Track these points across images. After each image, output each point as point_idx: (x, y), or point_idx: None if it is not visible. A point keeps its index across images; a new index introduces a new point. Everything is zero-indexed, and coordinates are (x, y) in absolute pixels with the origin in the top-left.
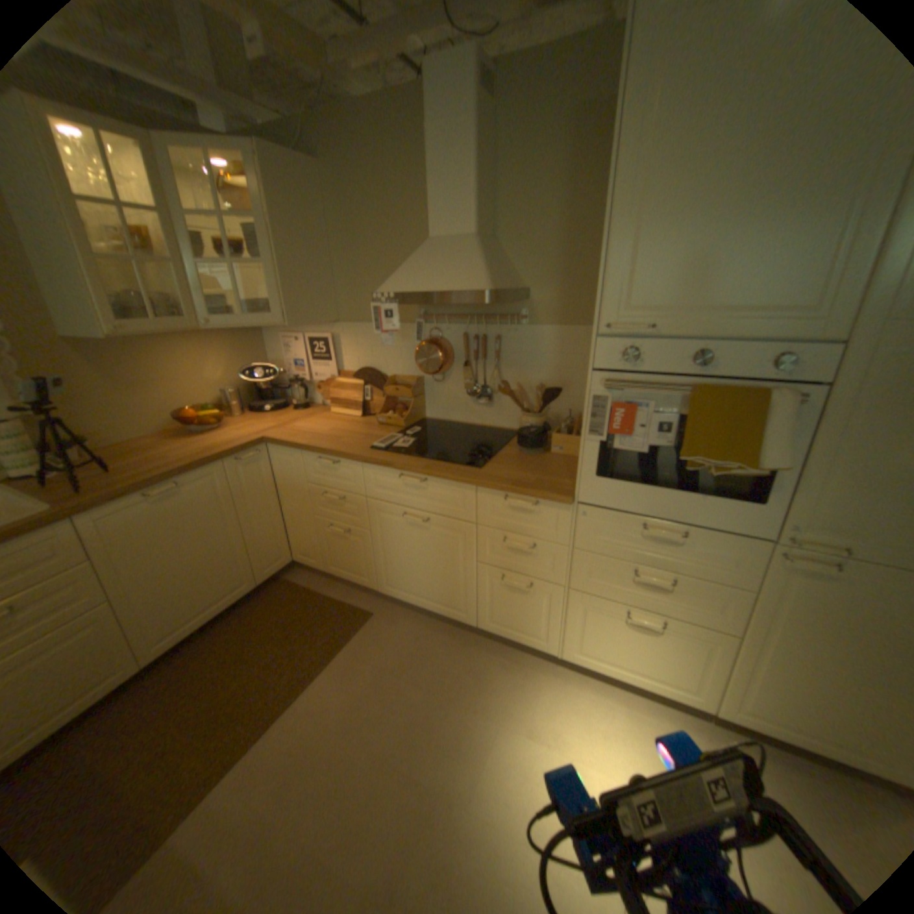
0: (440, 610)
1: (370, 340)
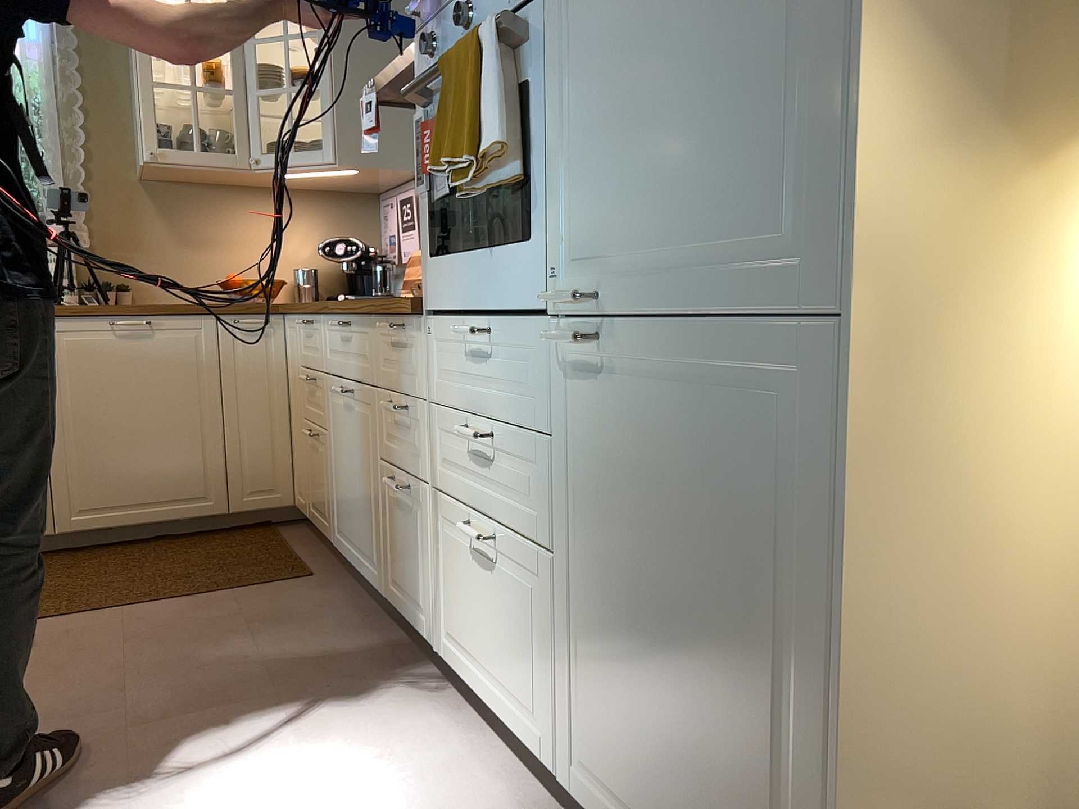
0: (363, 570)
1: None
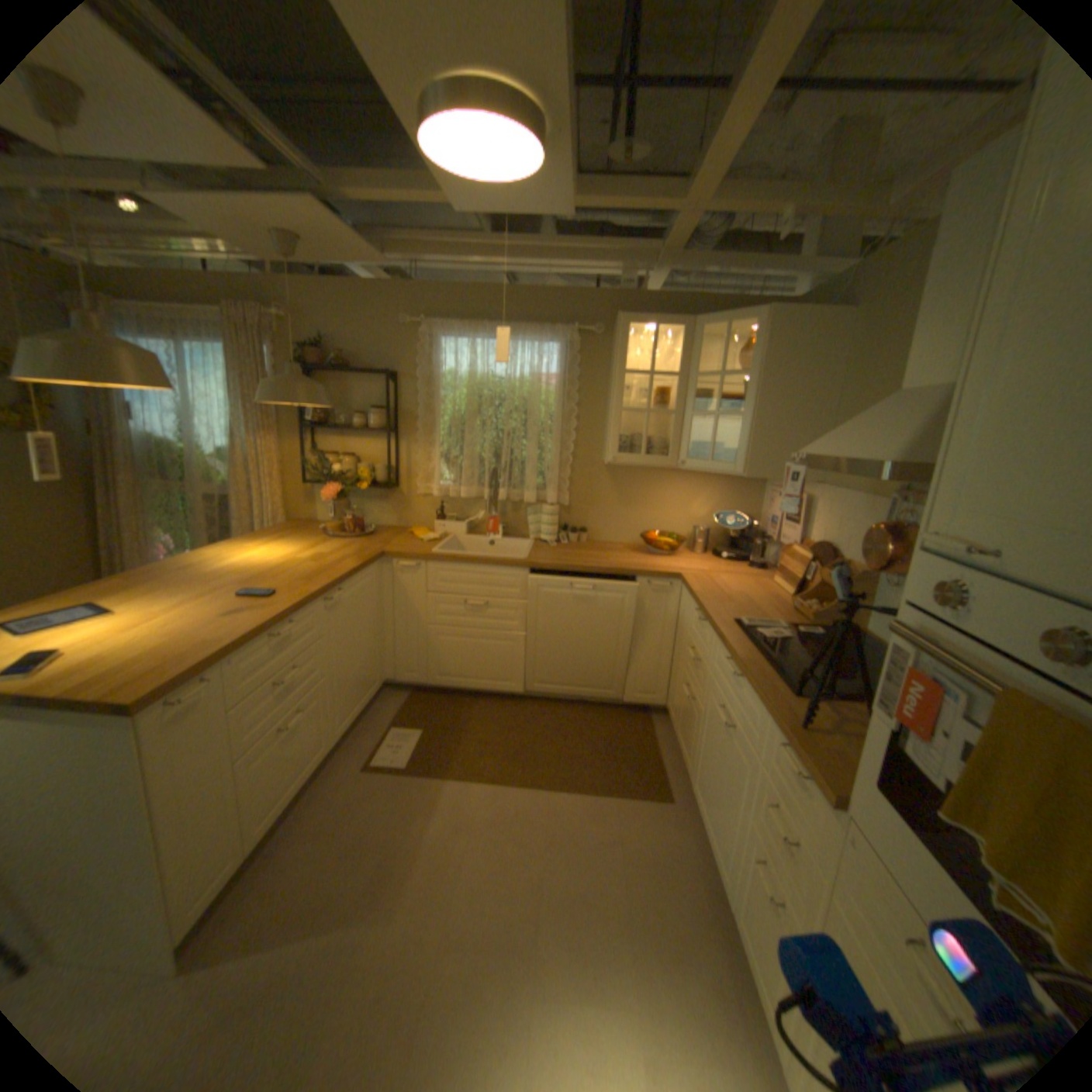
0: (716, 858)
1: (842, 512)
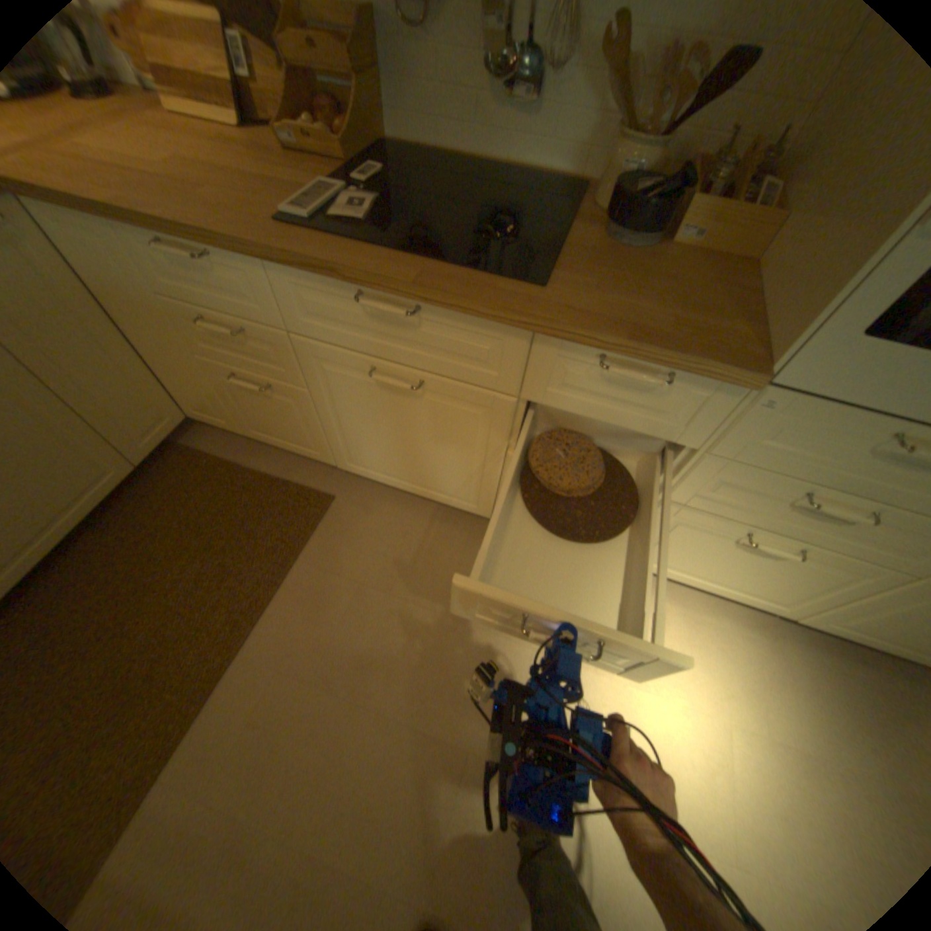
0: (435, 497)
1: None
